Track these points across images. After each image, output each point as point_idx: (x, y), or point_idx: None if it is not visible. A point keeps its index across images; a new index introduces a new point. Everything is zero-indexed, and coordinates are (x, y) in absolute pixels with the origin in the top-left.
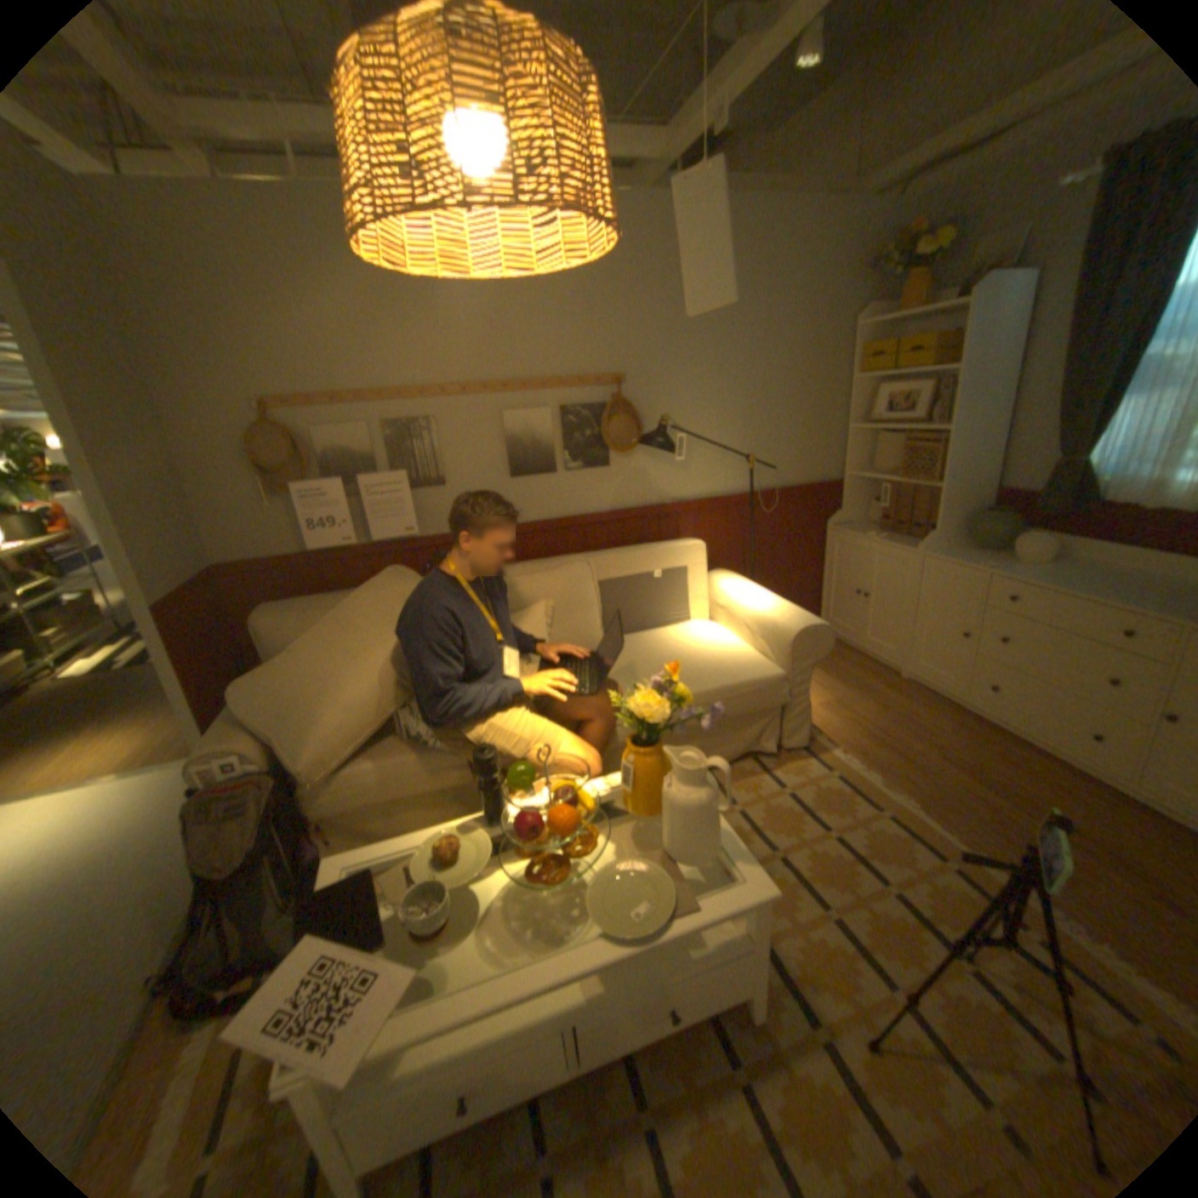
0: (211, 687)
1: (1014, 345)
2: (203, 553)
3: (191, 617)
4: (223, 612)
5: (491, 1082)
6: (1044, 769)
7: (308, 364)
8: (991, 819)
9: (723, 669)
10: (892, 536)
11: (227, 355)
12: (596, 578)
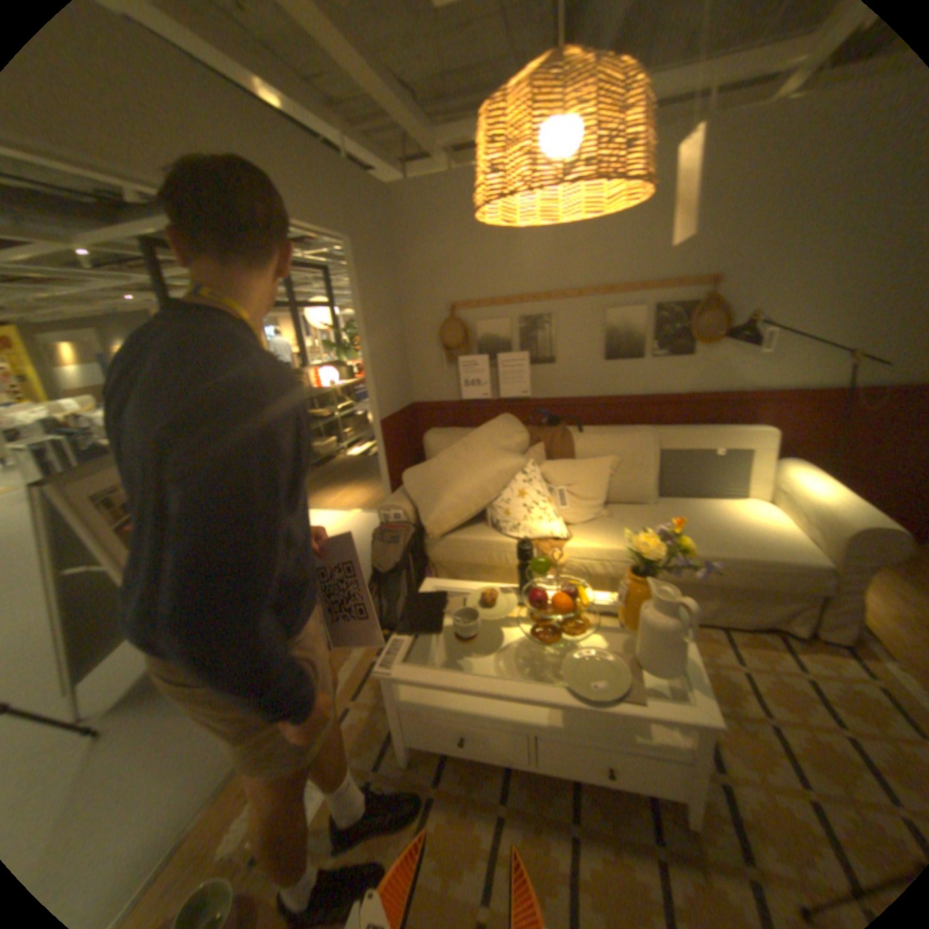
0: (400, 472)
1: None
2: (409, 395)
3: (397, 430)
4: (414, 431)
5: (479, 740)
6: None
7: (480, 280)
8: None
9: (762, 546)
10: None
11: (438, 277)
12: (658, 446)
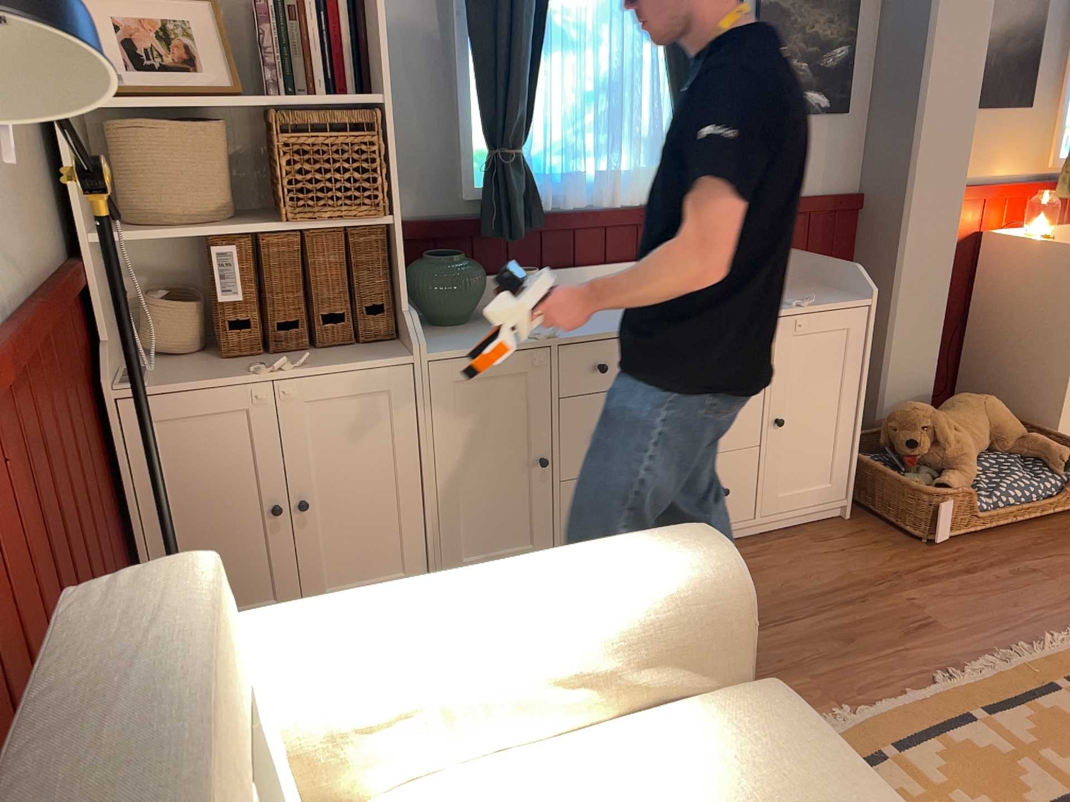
0: None
1: None
2: None
3: None
4: None
5: None
6: None
7: None
8: (839, 646)
9: None
10: (286, 356)
11: None
12: None
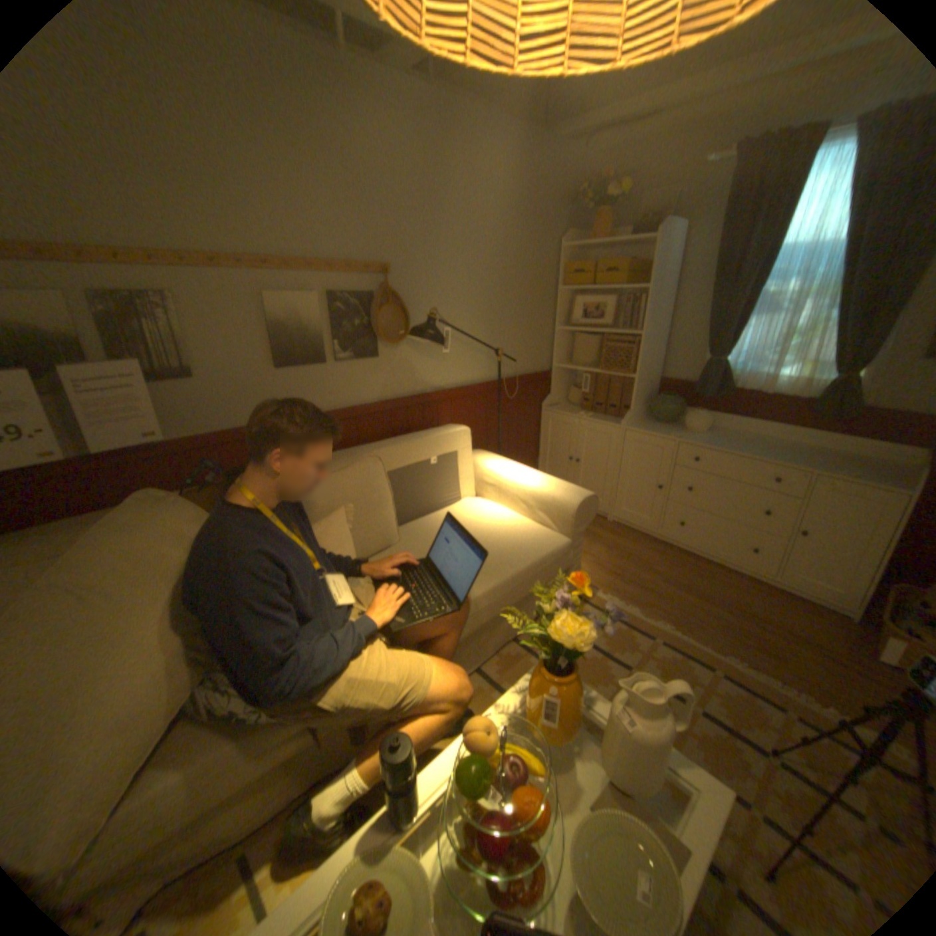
0: None
1: (674, 275)
2: None
3: None
4: None
5: None
6: (722, 576)
7: None
8: (718, 625)
9: (523, 546)
10: (593, 415)
11: None
12: (388, 472)
